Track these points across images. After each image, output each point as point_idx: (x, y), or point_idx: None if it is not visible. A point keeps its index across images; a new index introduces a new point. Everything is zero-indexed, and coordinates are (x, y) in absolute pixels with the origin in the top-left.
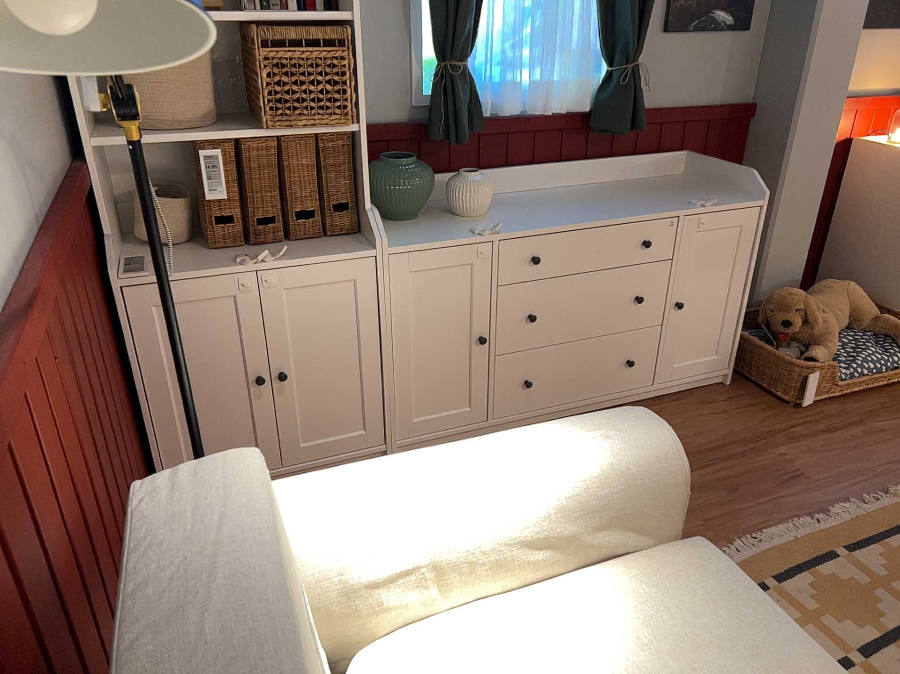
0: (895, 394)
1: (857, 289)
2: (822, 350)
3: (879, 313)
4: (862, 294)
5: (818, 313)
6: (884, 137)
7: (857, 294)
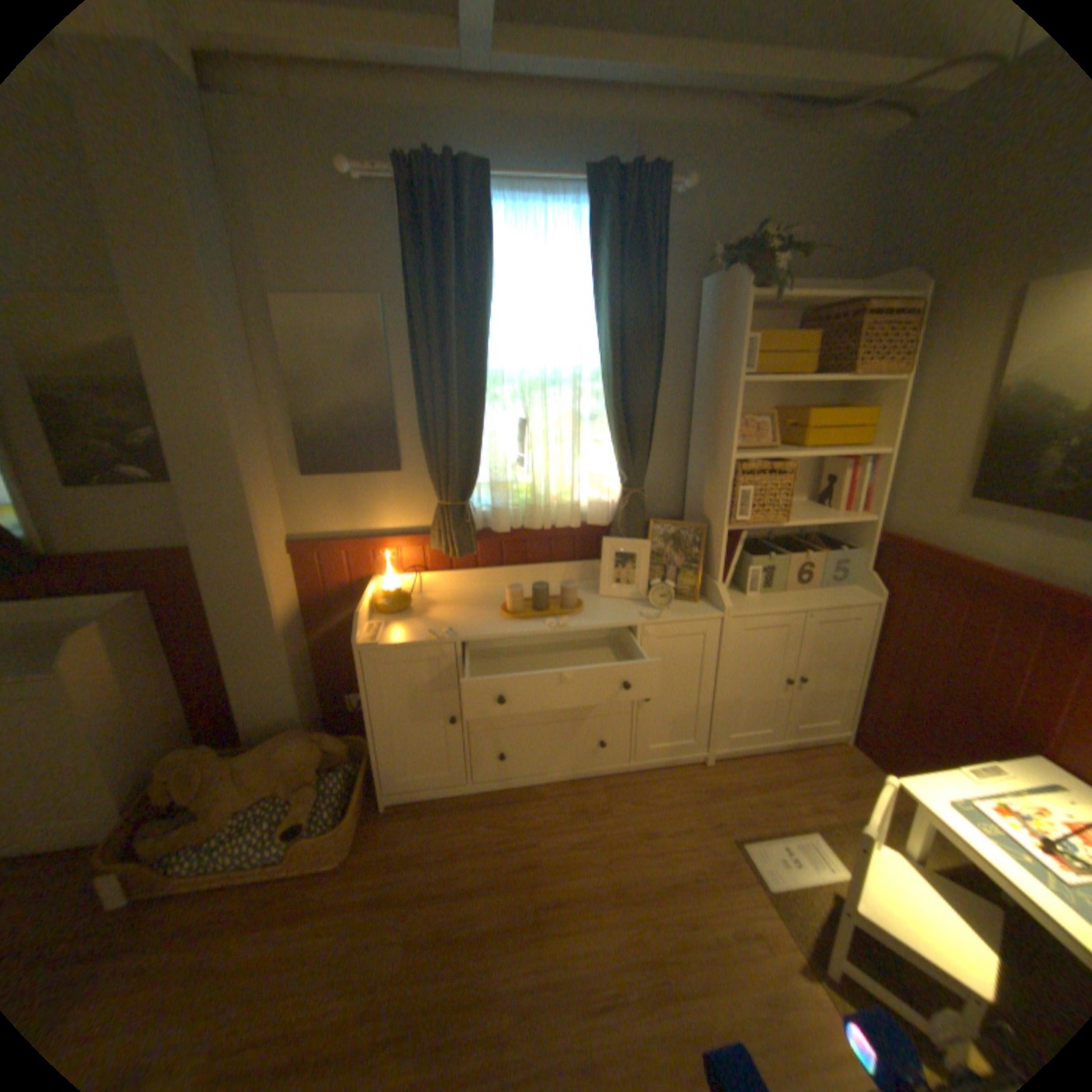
0: (264, 897)
1: (289, 753)
2: (191, 831)
3: (312, 782)
4: (289, 760)
5: (213, 782)
6: (403, 577)
7: (284, 761)
